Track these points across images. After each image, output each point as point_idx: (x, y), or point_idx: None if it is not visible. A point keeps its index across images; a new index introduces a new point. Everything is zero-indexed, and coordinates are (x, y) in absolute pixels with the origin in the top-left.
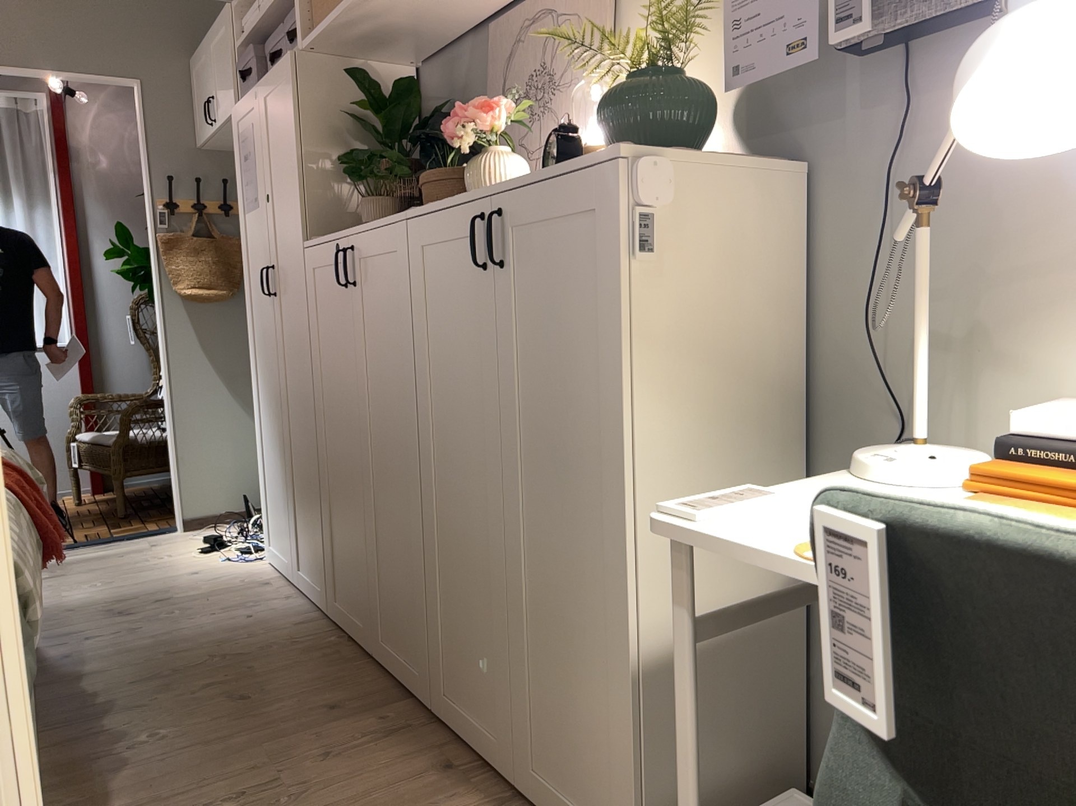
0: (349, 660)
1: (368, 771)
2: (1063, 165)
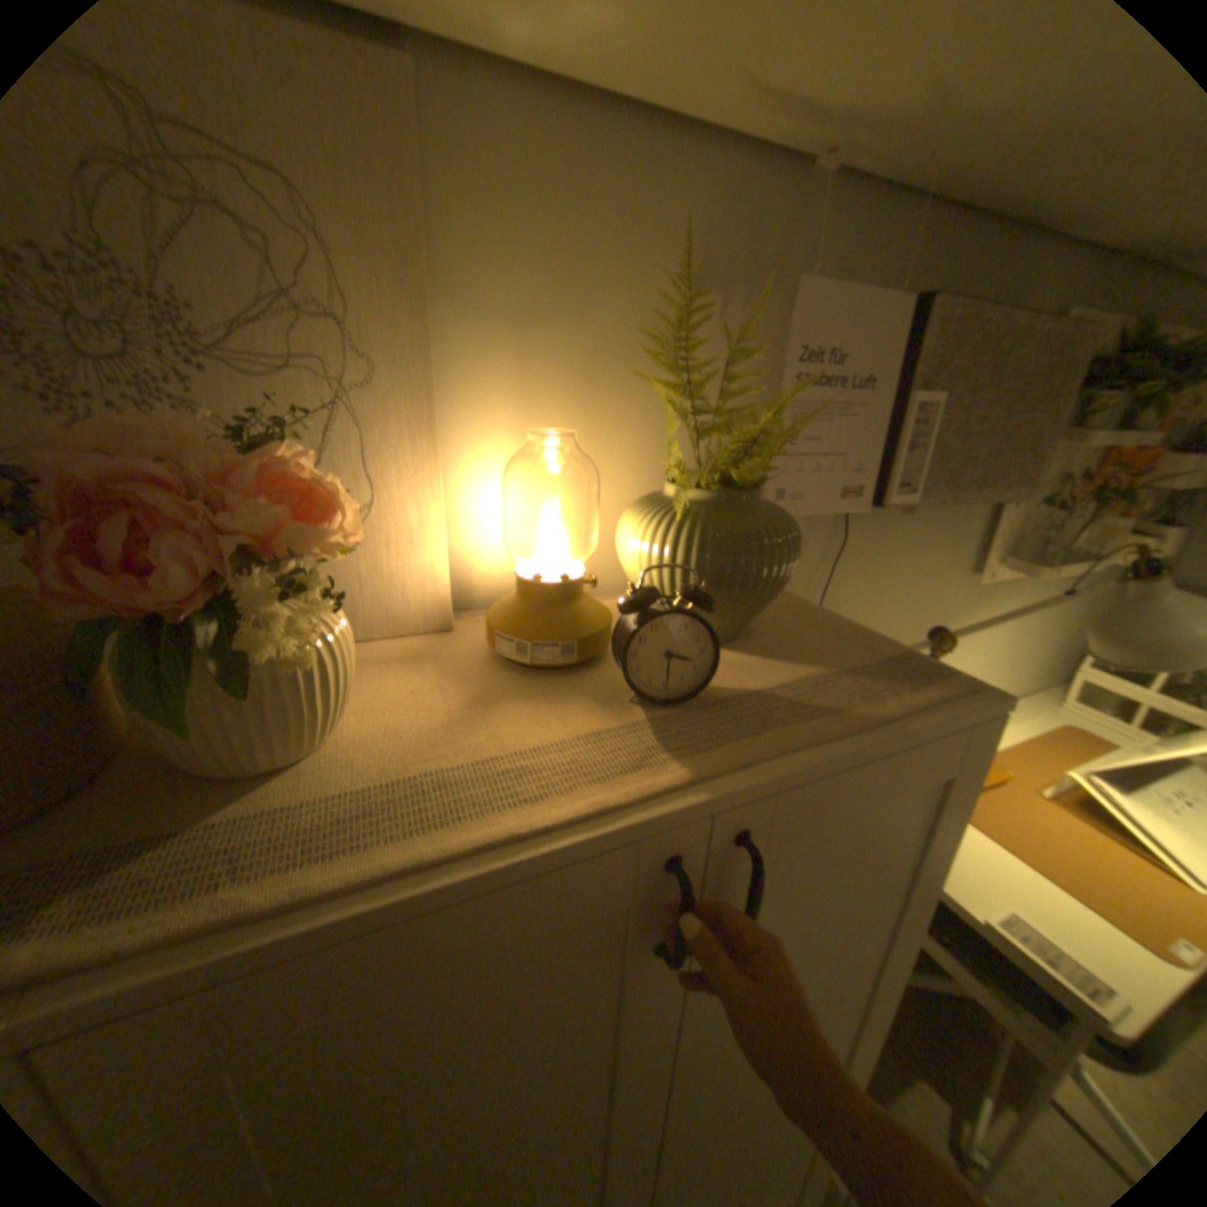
0: None
1: None
2: (899, 585)
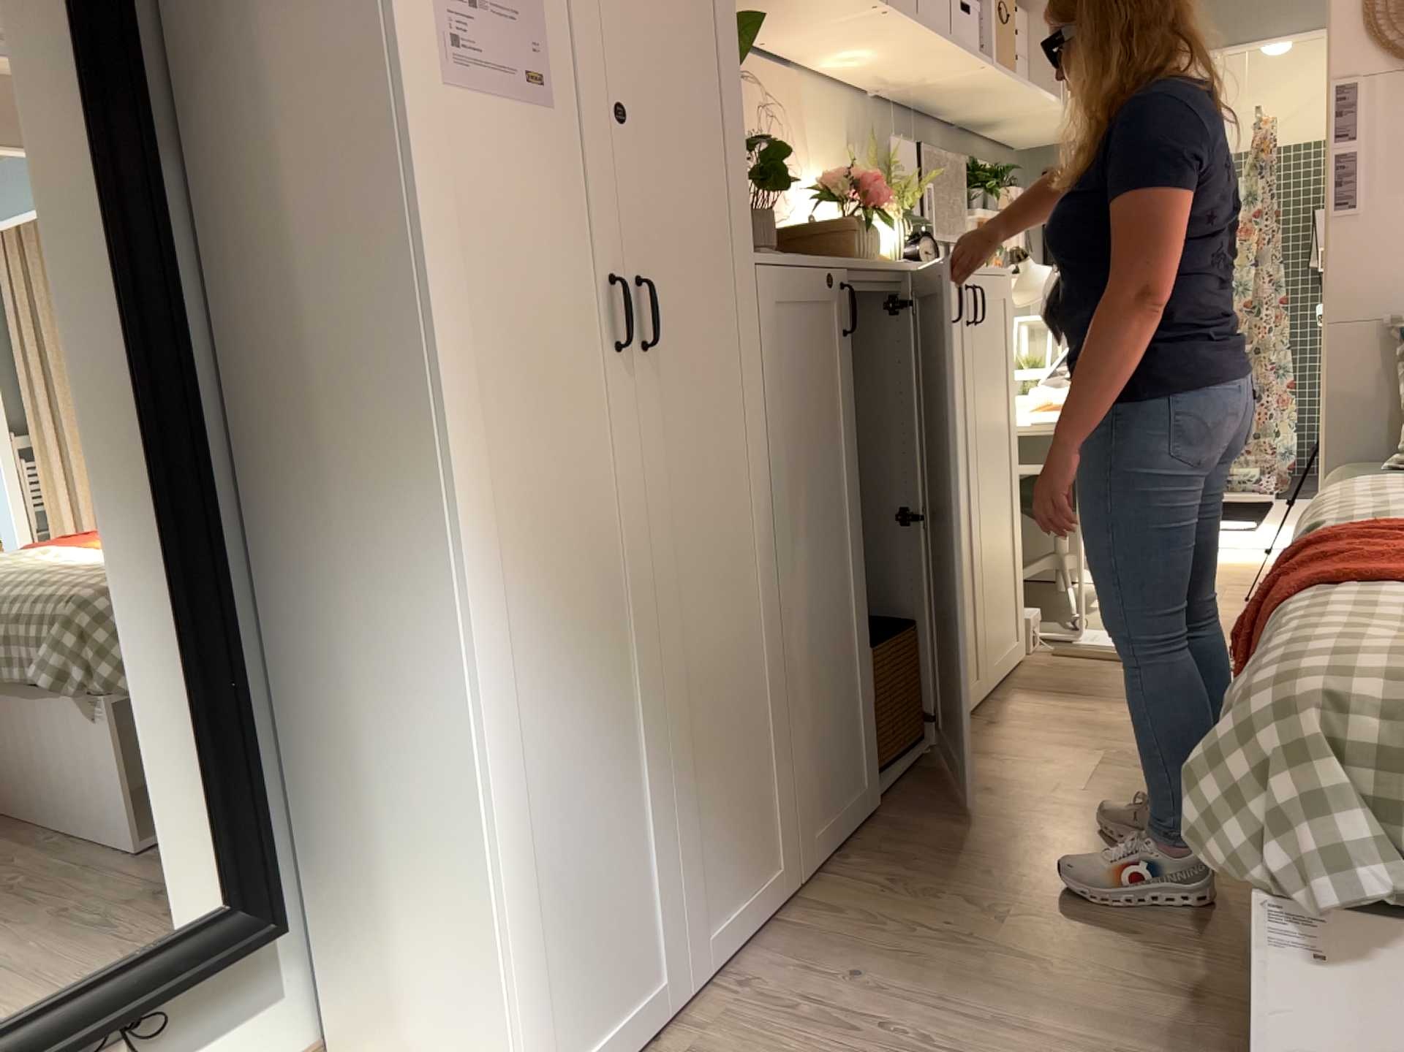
0: (889, 828)
1: (1036, 744)
2: None
